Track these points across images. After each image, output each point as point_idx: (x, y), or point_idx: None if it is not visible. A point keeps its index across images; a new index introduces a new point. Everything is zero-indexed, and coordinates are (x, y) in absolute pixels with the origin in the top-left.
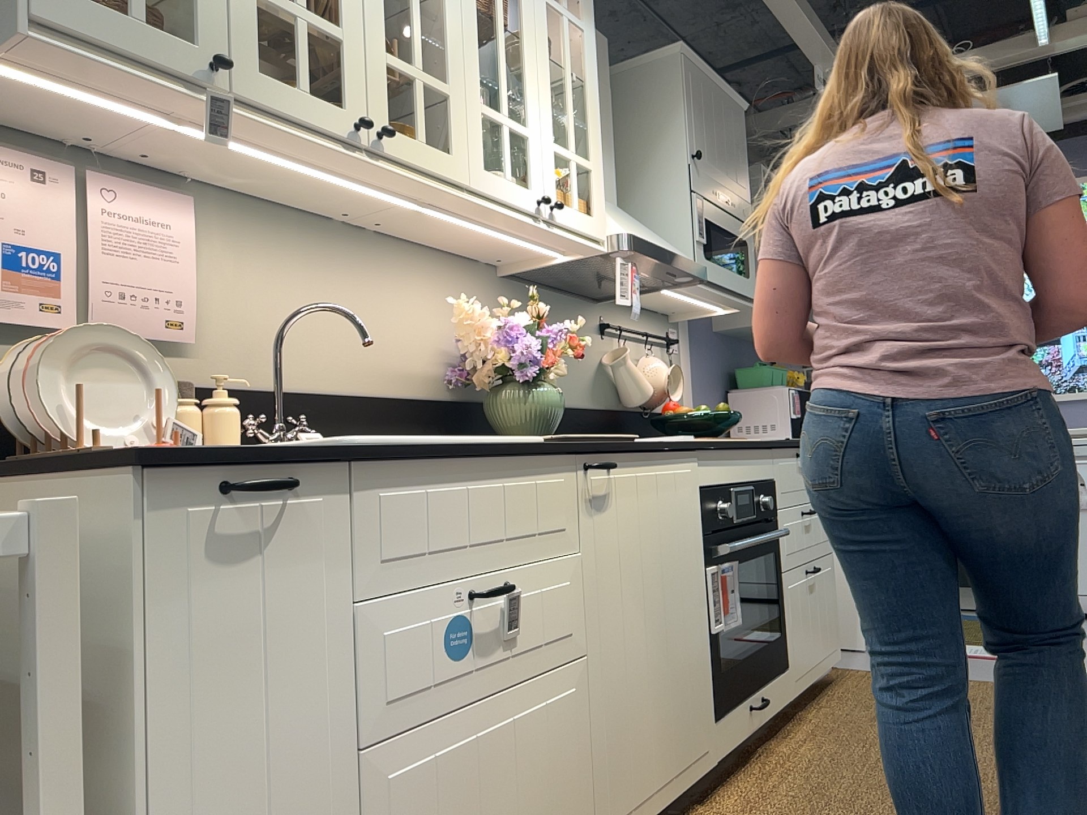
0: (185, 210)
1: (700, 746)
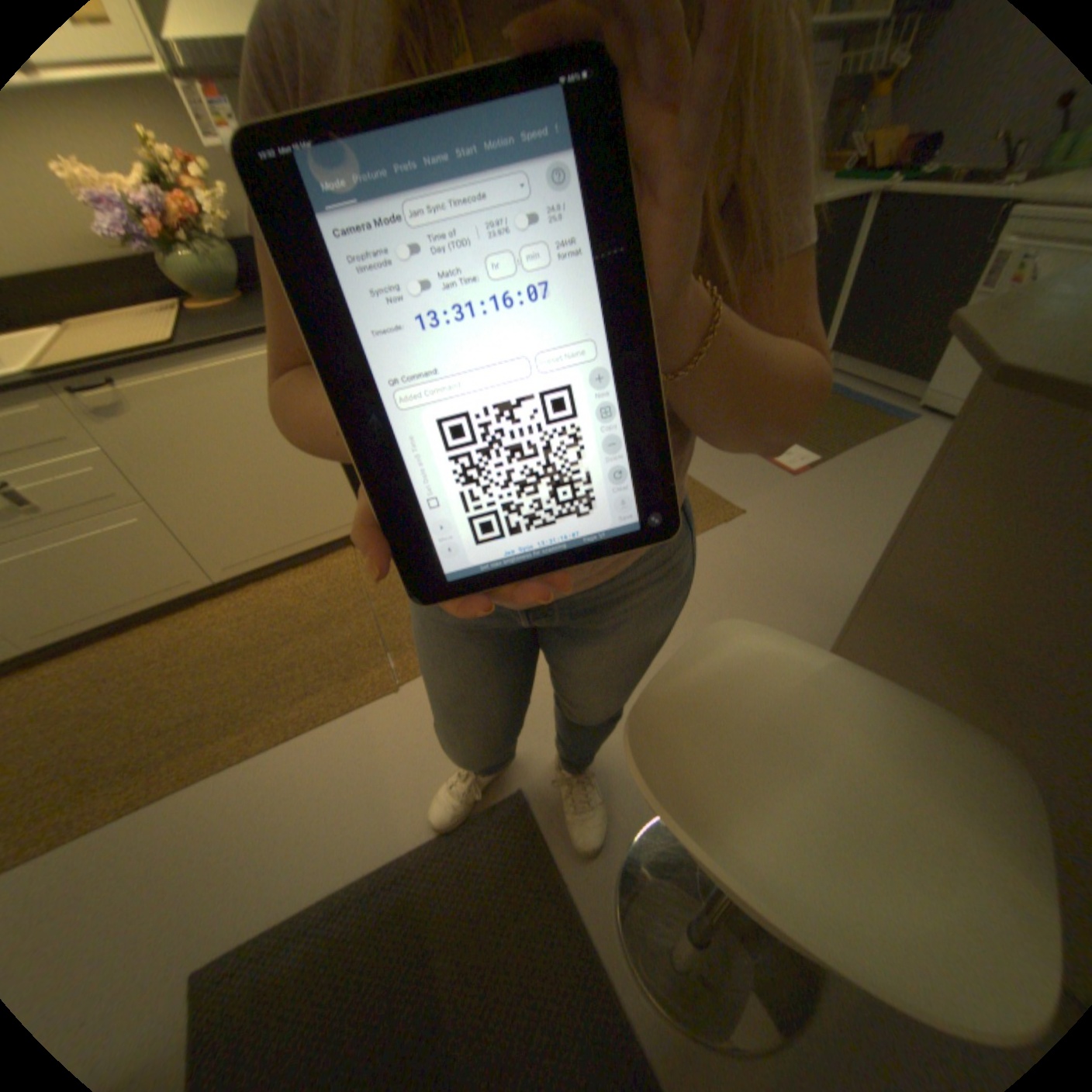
0: None
1: (337, 523)
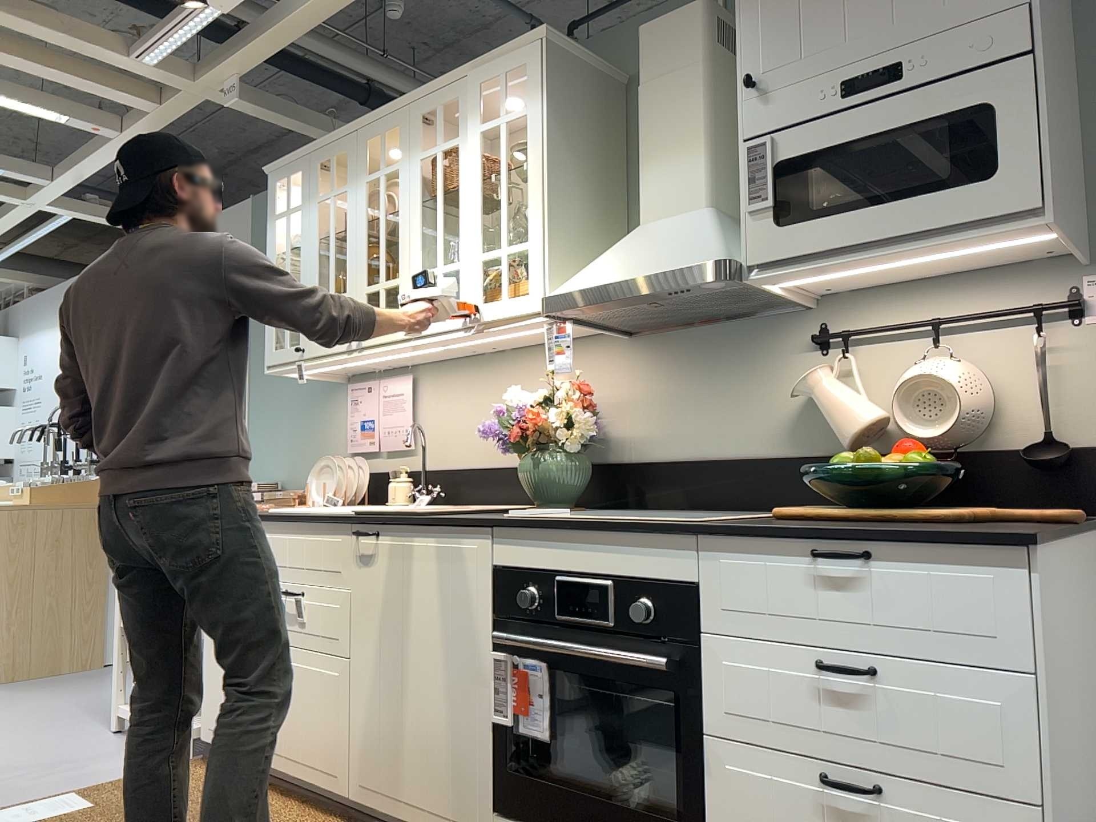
0: (408, 382)
1: (463, 814)
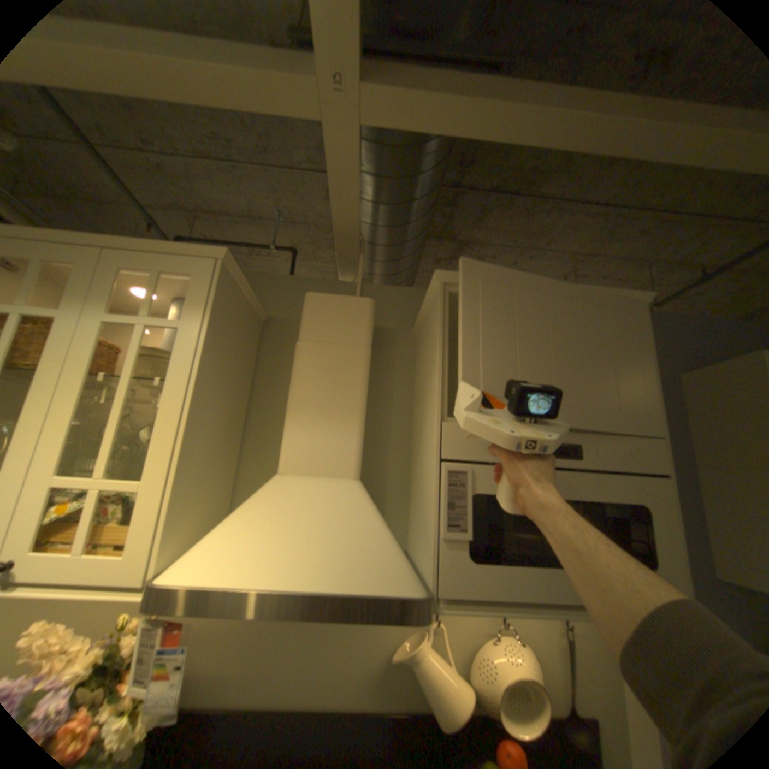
0: None
1: None
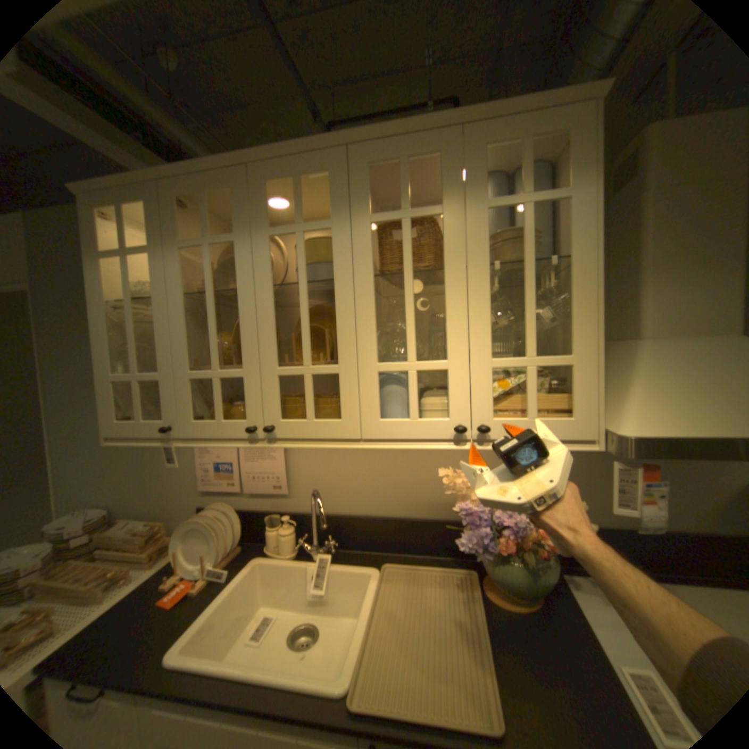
0: None
1: None
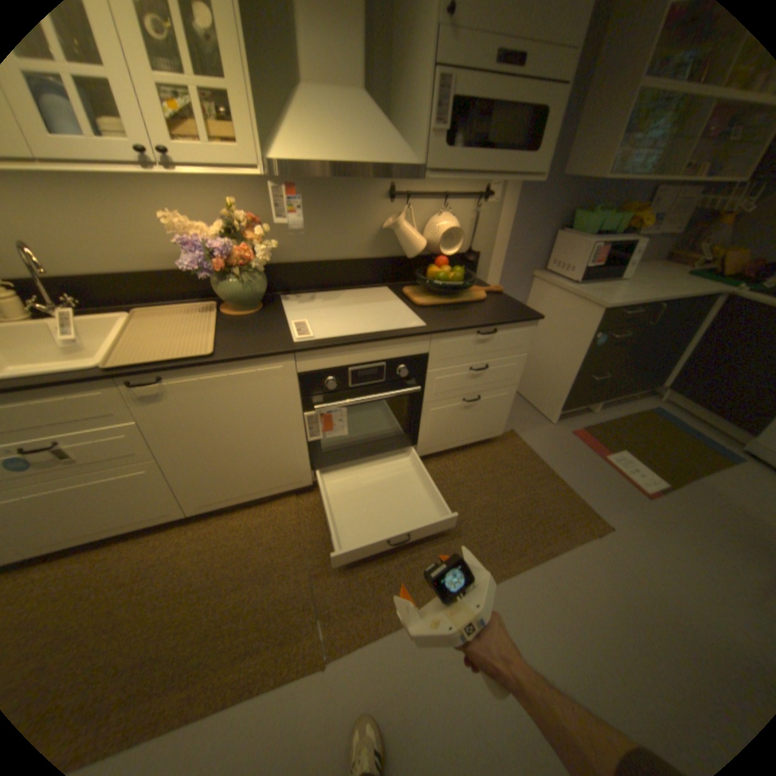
0: None
1: (290, 481)
